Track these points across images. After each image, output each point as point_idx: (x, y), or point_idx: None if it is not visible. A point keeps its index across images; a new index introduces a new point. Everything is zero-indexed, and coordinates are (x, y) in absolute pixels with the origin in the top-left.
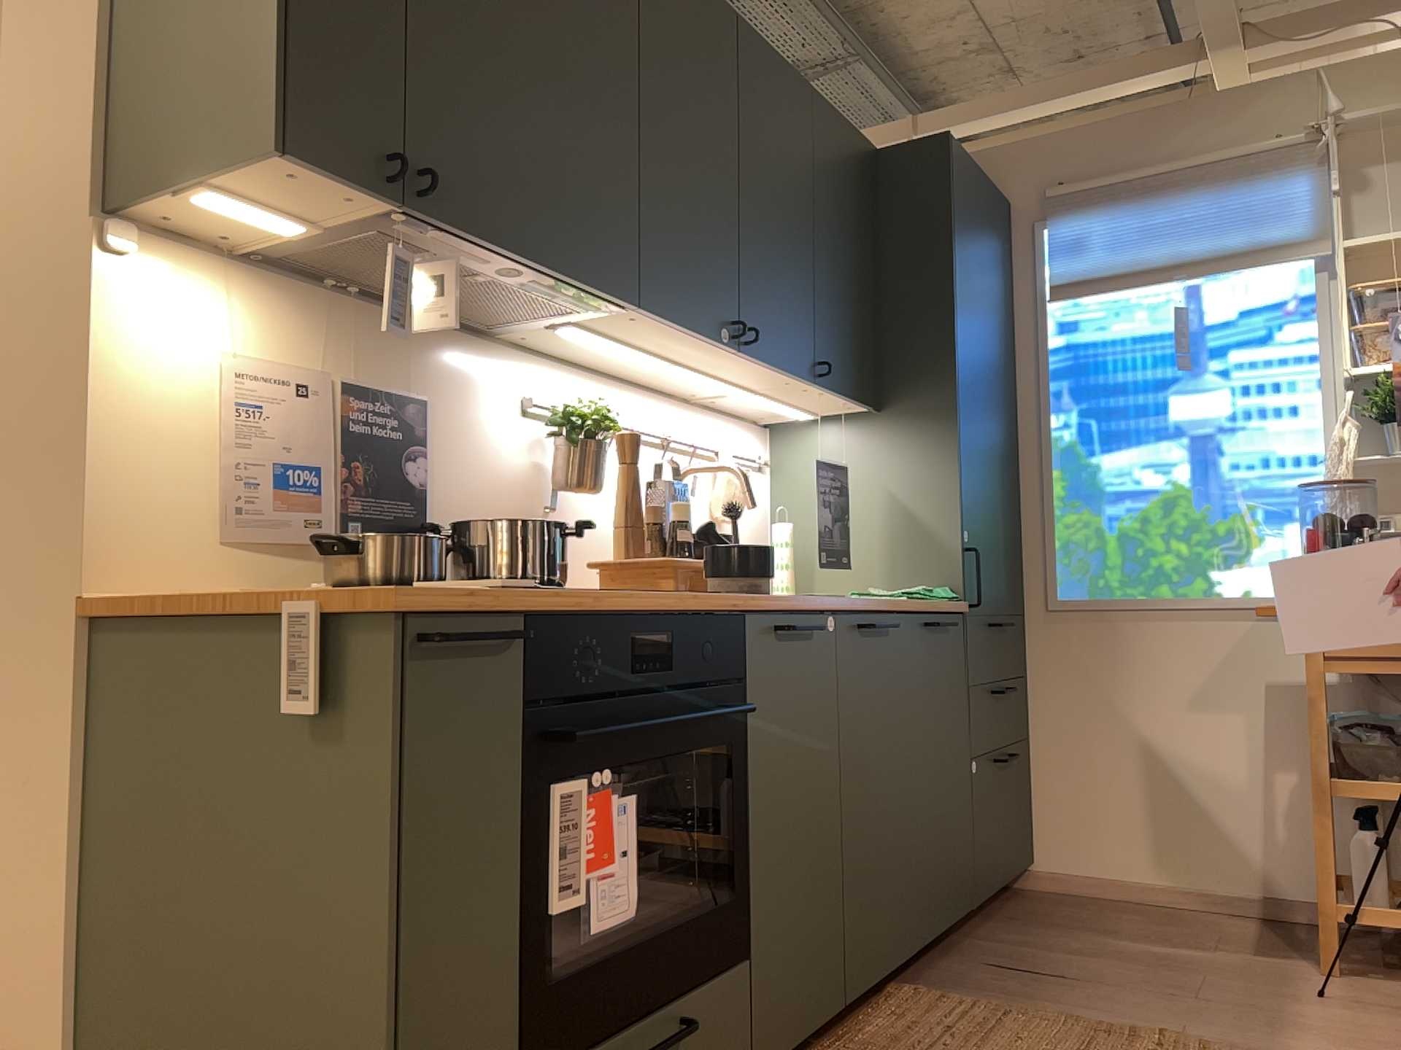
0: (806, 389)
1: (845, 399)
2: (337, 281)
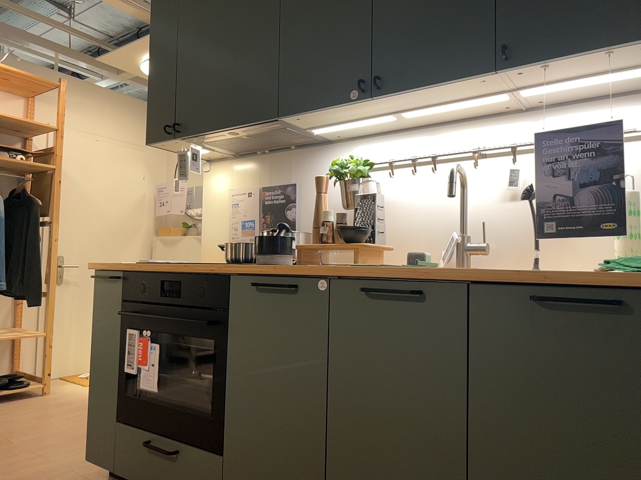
0: (526, 74)
1: (595, 55)
2: (258, 151)
